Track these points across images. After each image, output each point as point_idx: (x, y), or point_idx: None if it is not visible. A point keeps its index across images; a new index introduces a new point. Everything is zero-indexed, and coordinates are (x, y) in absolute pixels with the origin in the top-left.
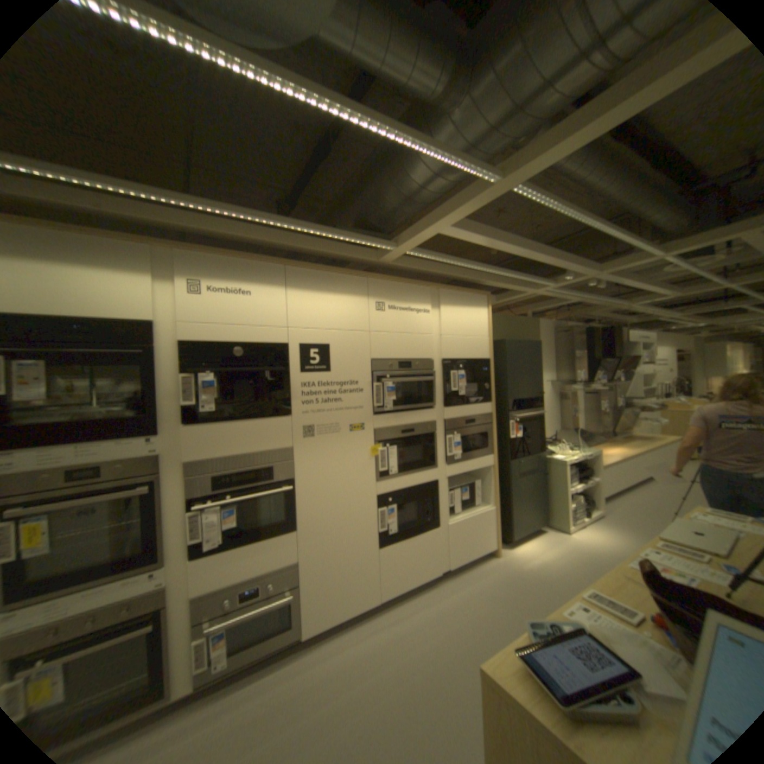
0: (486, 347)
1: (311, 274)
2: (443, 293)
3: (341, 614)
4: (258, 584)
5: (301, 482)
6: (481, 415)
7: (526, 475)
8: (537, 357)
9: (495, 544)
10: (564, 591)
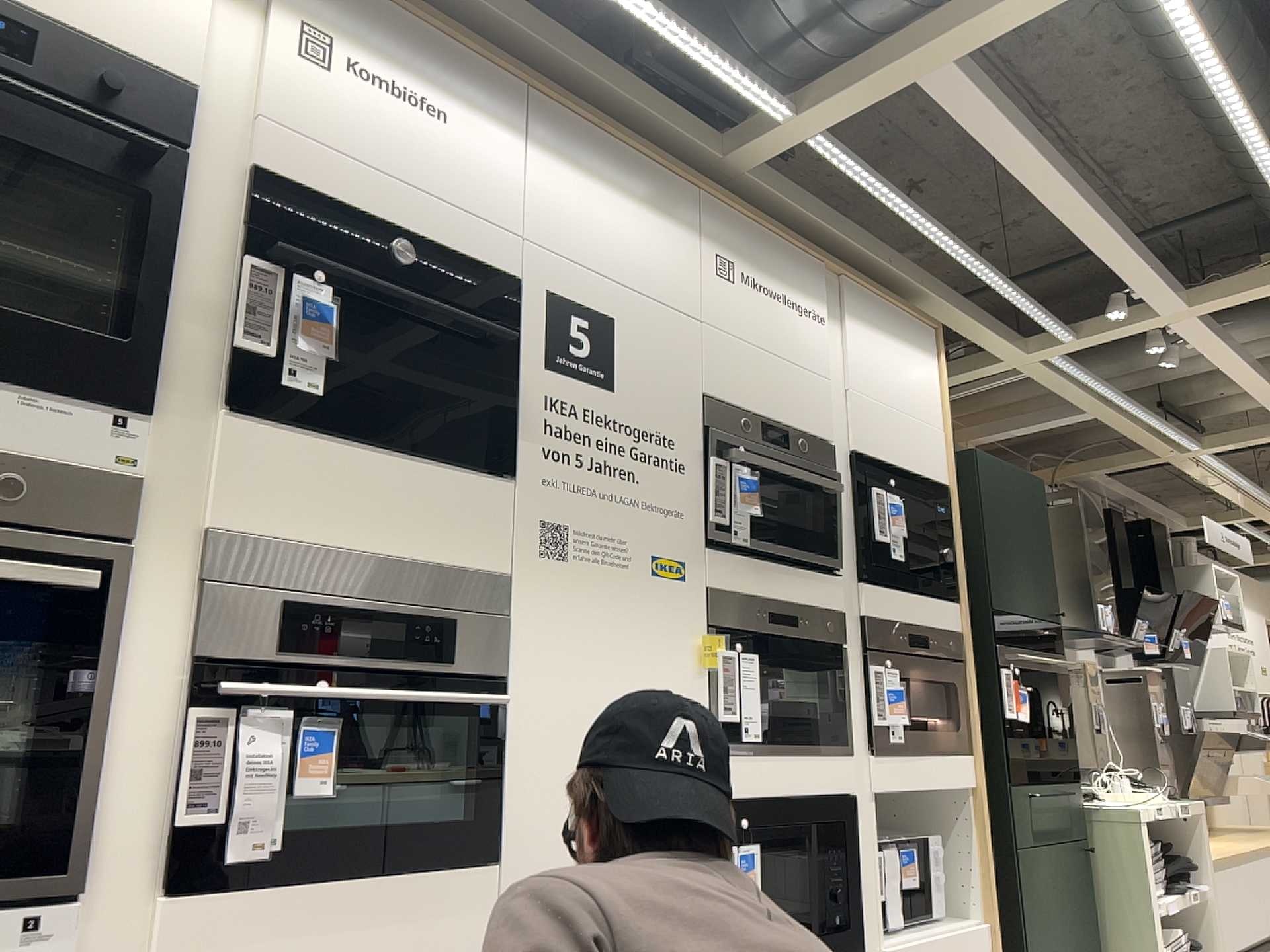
0: (940, 451)
1: (584, 129)
2: (850, 287)
3: None
4: None
5: (524, 694)
6: (940, 628)
7: (1046, 838)
8: (1038, 517)
9: None
10: None
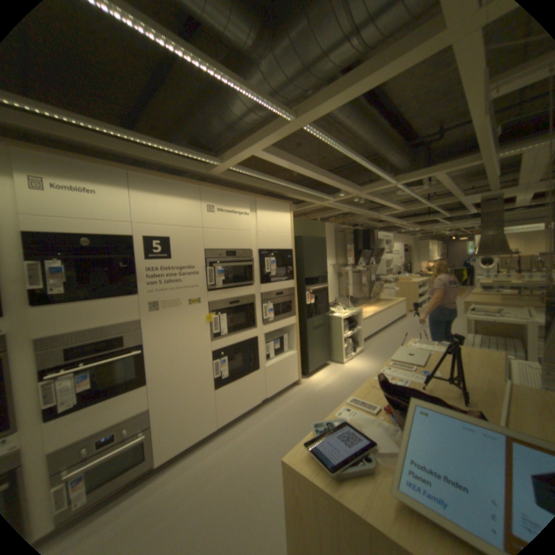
0: (289, 241)
1: (150, 179)
2: (258, 201)
3: (185, 442)
4: (112, 431)
5: (148, 346)
6: (286, 288)
7: (316, 328)
8: (323, 249)
9: (297, 376)
10: (339, 400)
